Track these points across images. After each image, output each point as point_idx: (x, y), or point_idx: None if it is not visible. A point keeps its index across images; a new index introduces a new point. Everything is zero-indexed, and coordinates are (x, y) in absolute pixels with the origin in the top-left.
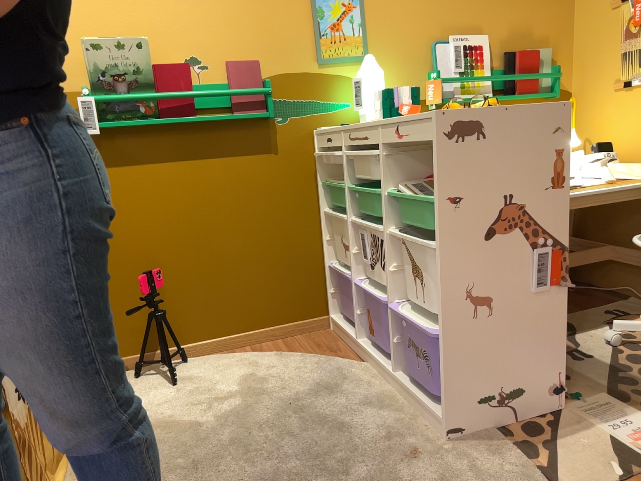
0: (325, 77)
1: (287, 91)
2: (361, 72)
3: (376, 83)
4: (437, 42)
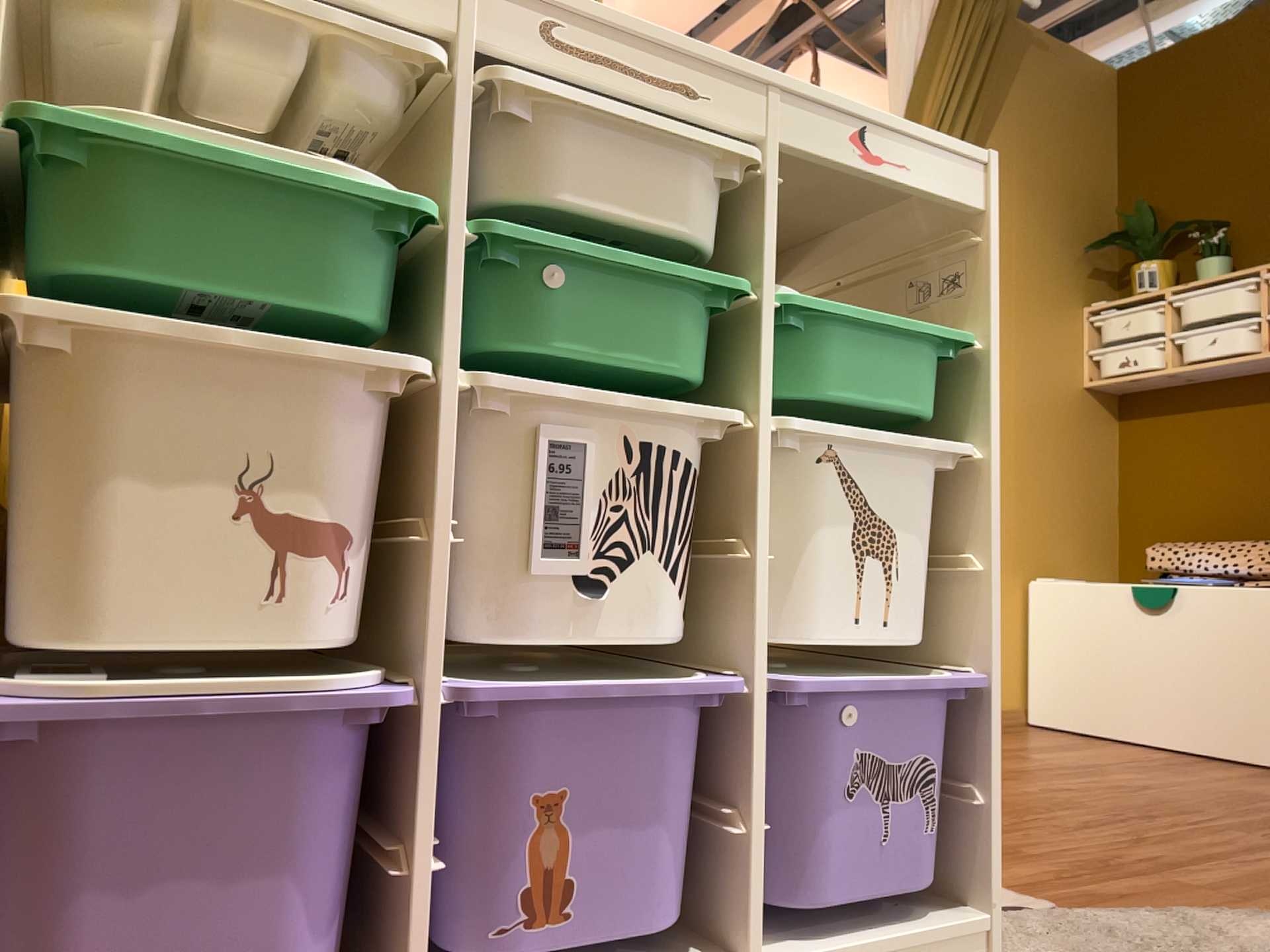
0: None
1: None
2: None
3: None
4: None
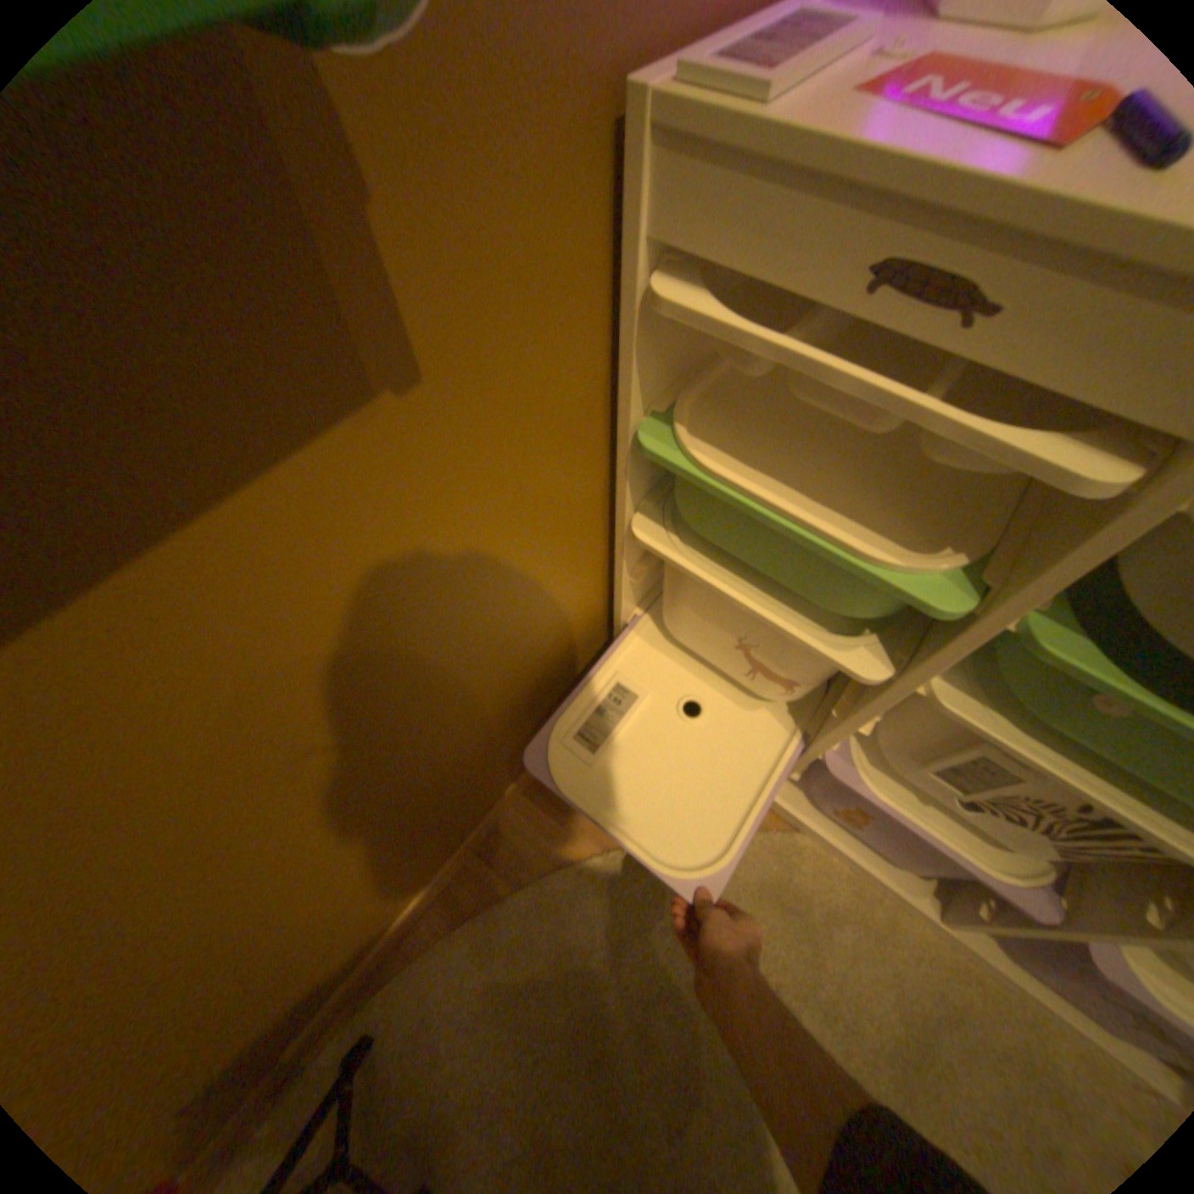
0: None
1: None
2: None
3: None
4: None
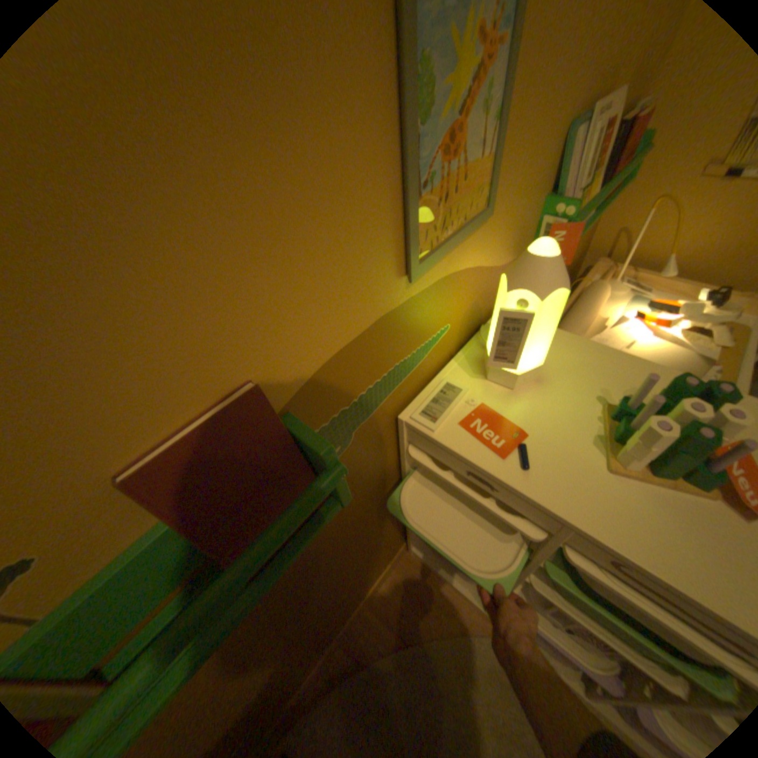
0: (419, 301)
1: (347, 389)
2: (526, 291)
3: (556, 313)
4: (581, 123)
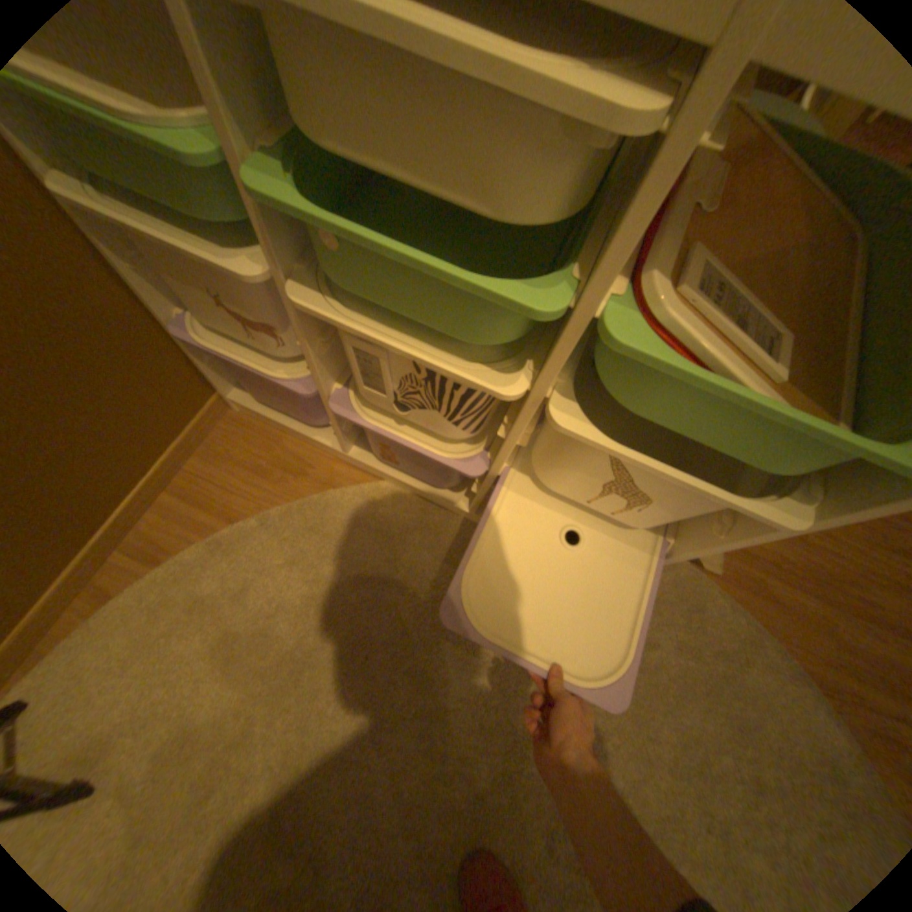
0: None
1: None
2: None
3: None
4: None
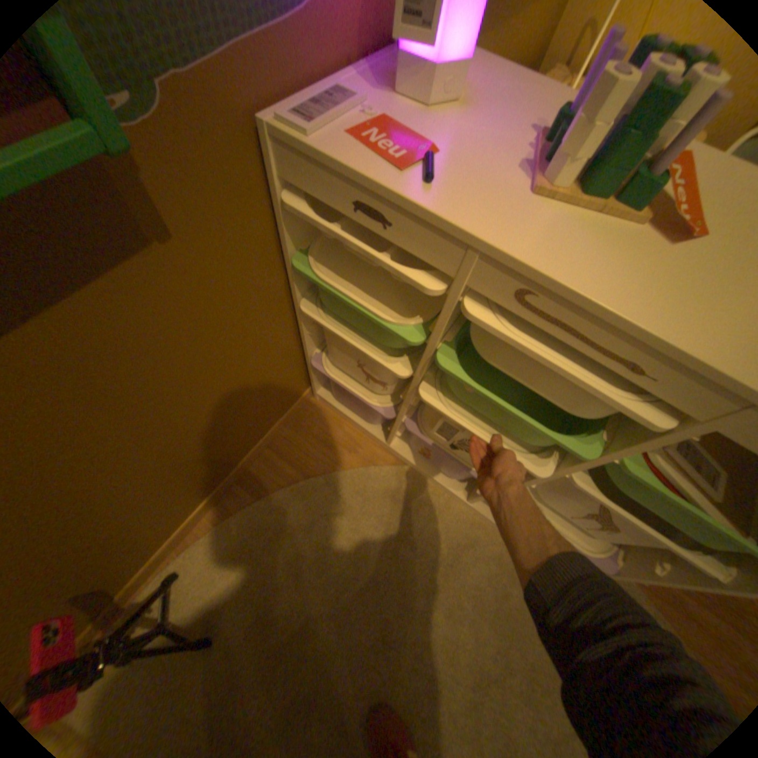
0: None
1: None
2: None
3: None
4: None
